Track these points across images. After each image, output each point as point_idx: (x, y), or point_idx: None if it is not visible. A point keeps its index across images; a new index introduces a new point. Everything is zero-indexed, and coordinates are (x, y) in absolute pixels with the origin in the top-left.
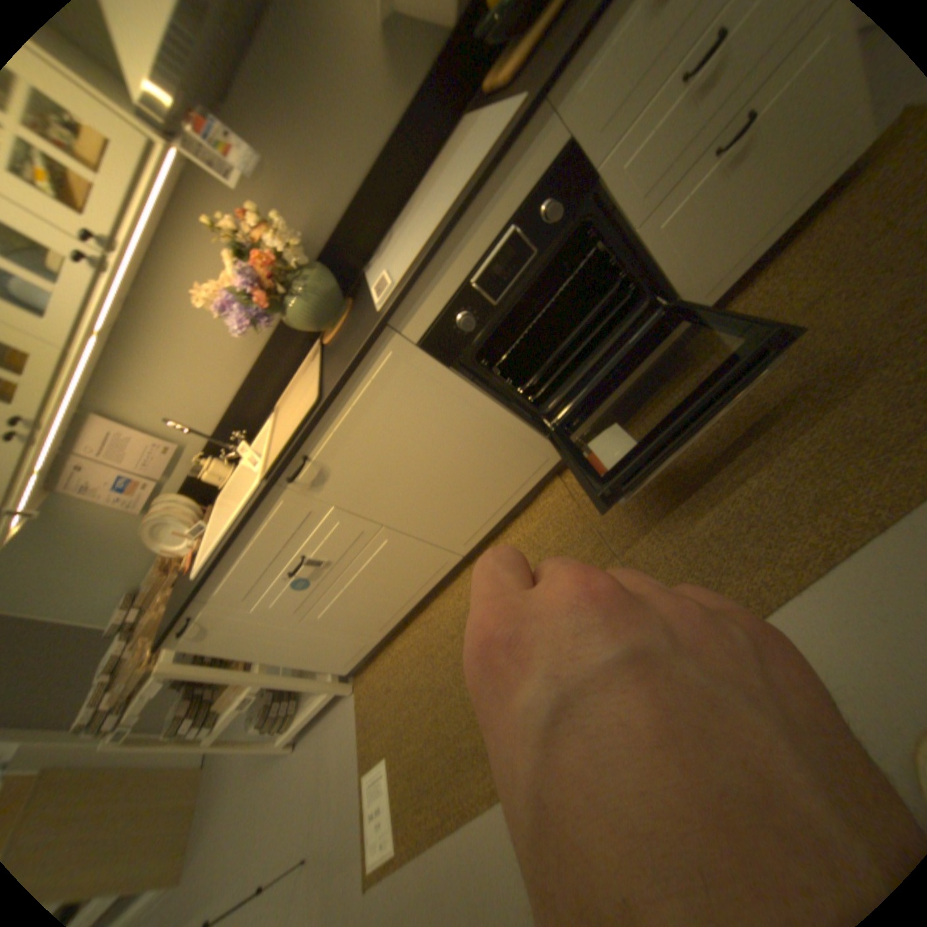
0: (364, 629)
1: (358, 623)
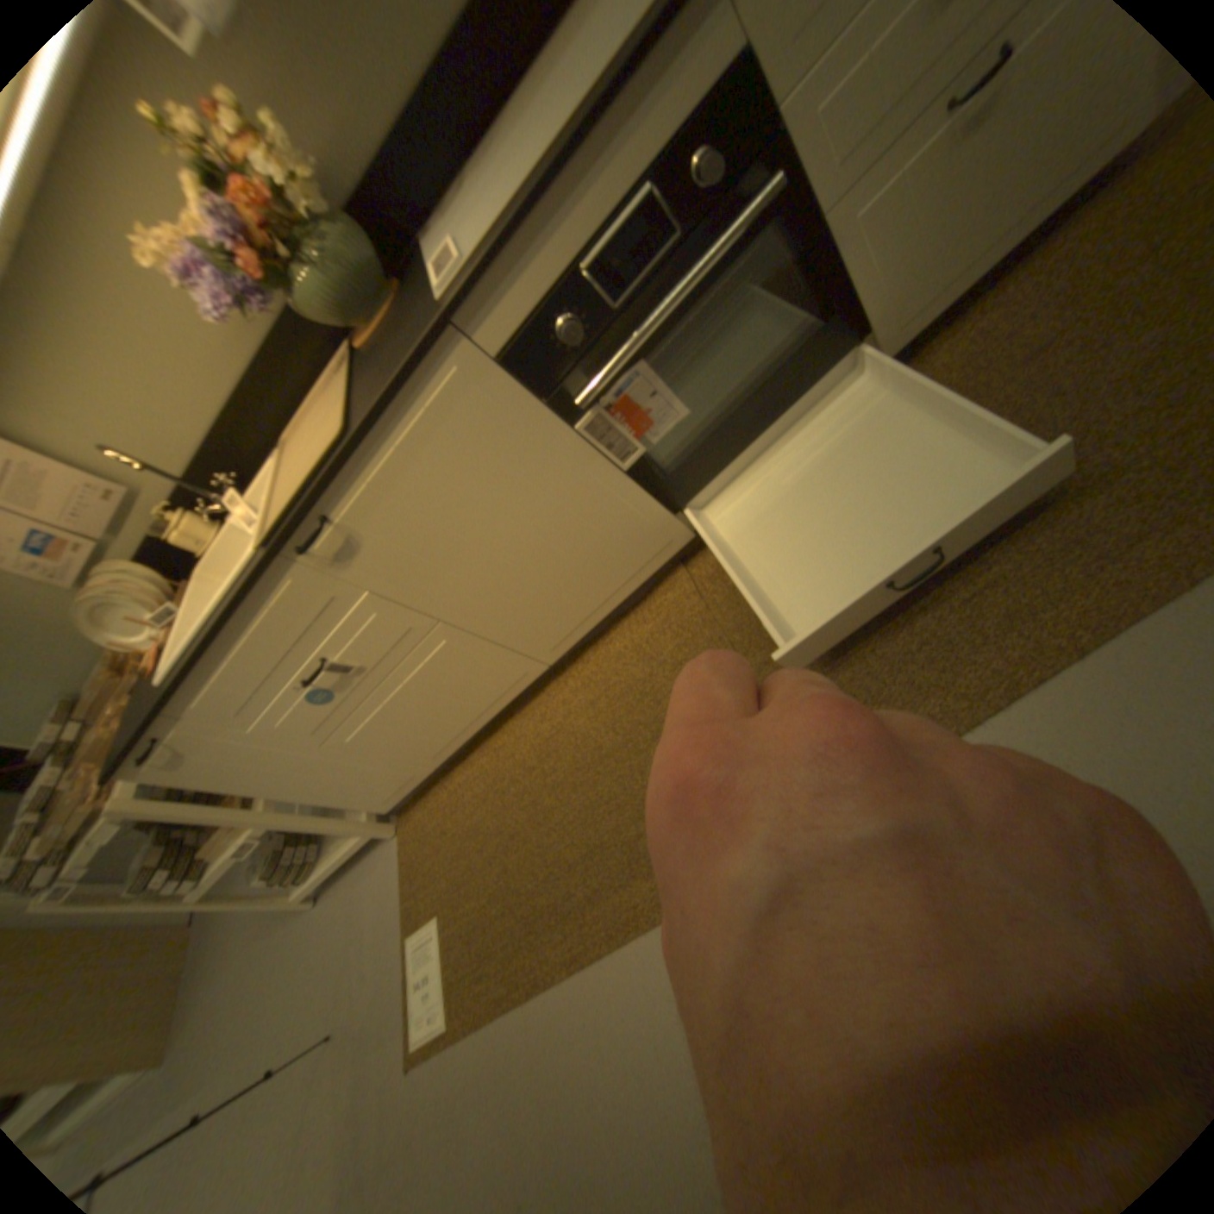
0: (411, 756)
1: (403, 748)
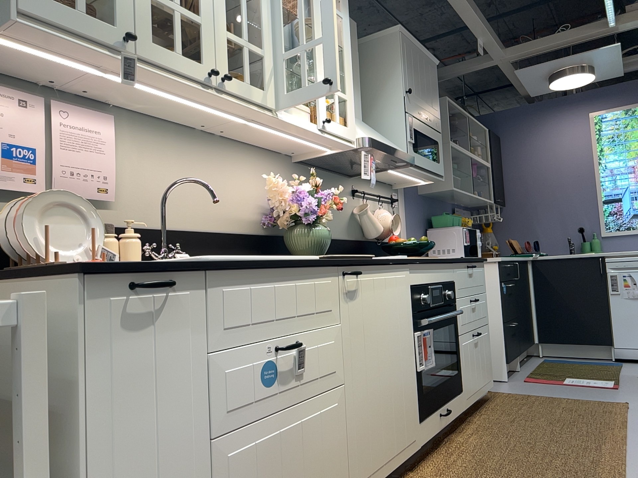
0: None
1: None
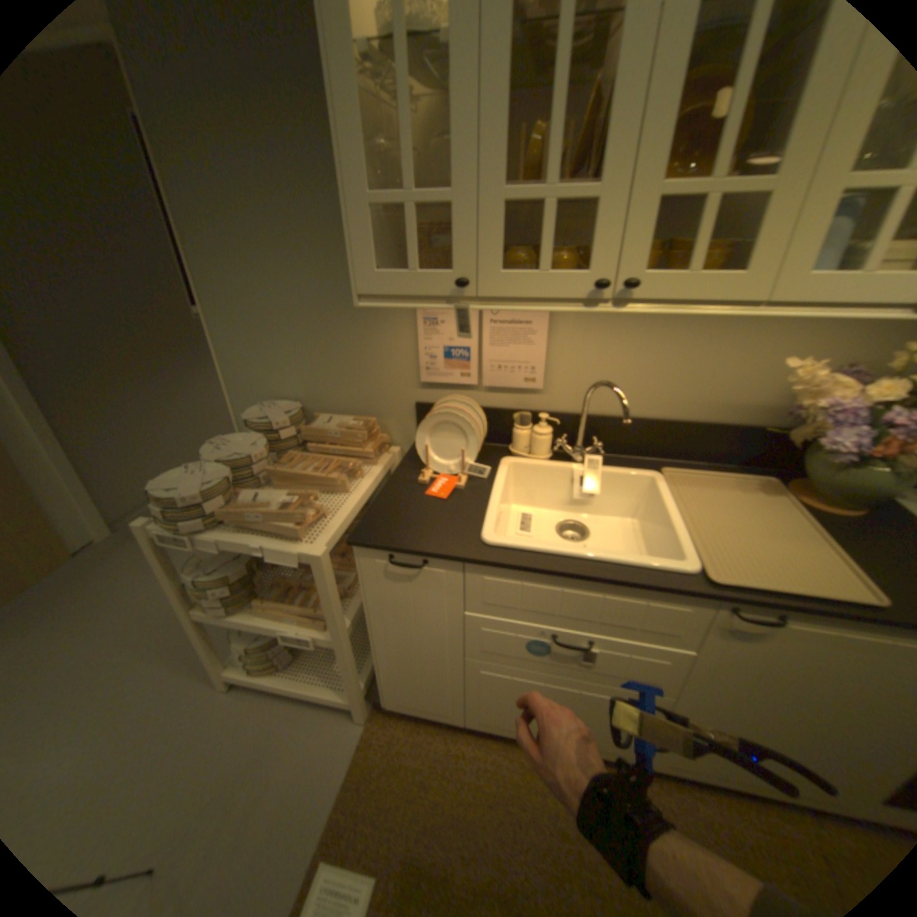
0: (476, 711)
1: (486, 706)
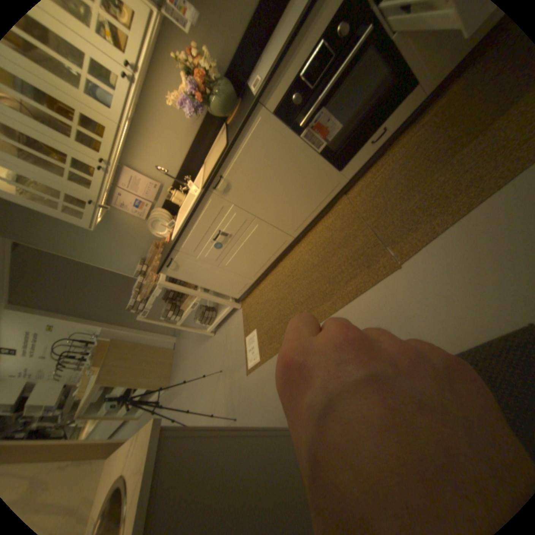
0: (246, 274)
1: (244, 270)
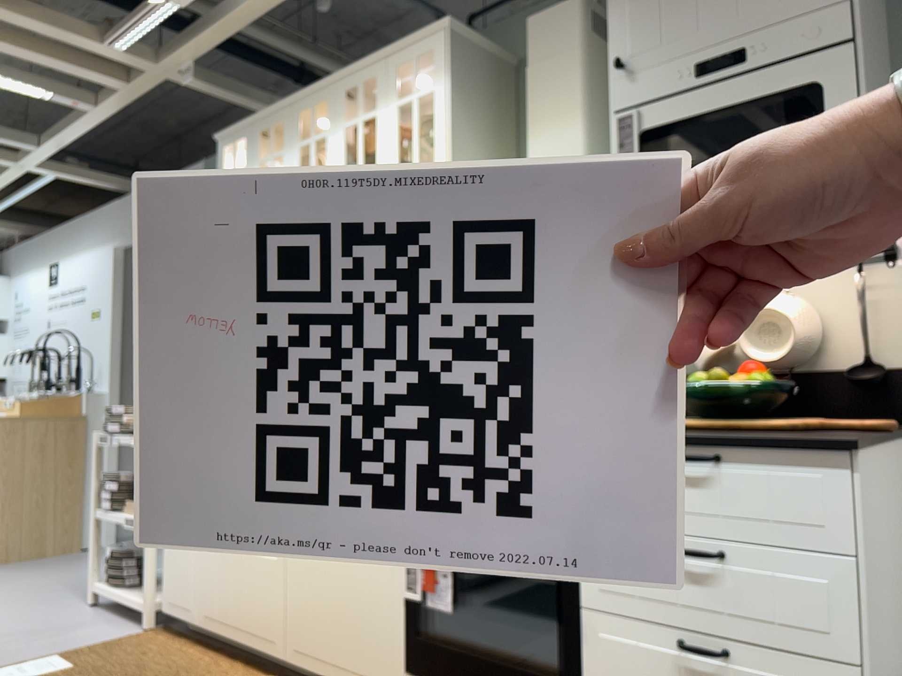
0: (201, 596)
1: (205, 585)
